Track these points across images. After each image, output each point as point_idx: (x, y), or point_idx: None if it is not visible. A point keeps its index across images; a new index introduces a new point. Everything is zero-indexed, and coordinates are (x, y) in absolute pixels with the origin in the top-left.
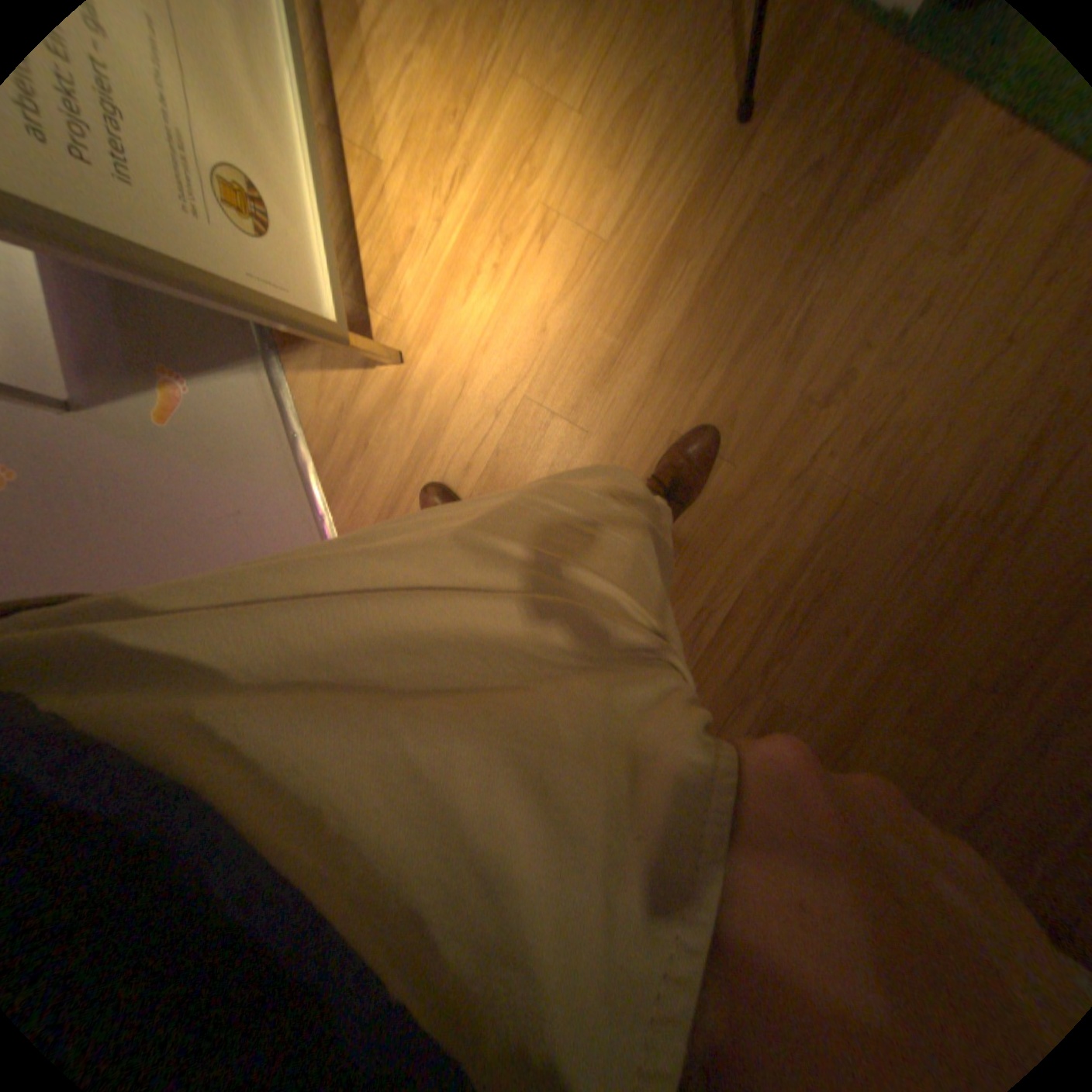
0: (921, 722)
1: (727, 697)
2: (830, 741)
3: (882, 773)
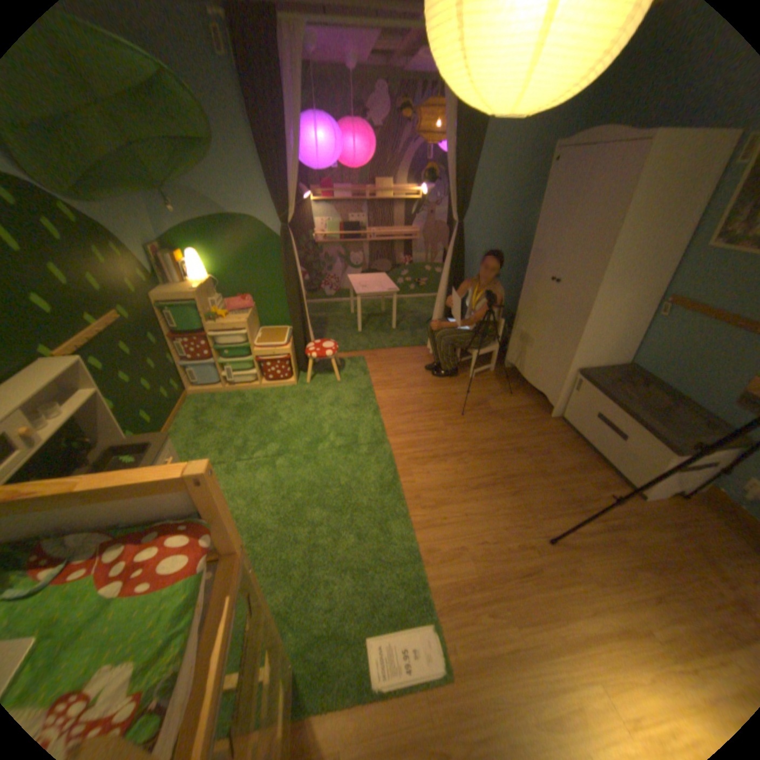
0: (547, 458)
1: (612, 502)
2: (579, 471)
3: (566, 456)
